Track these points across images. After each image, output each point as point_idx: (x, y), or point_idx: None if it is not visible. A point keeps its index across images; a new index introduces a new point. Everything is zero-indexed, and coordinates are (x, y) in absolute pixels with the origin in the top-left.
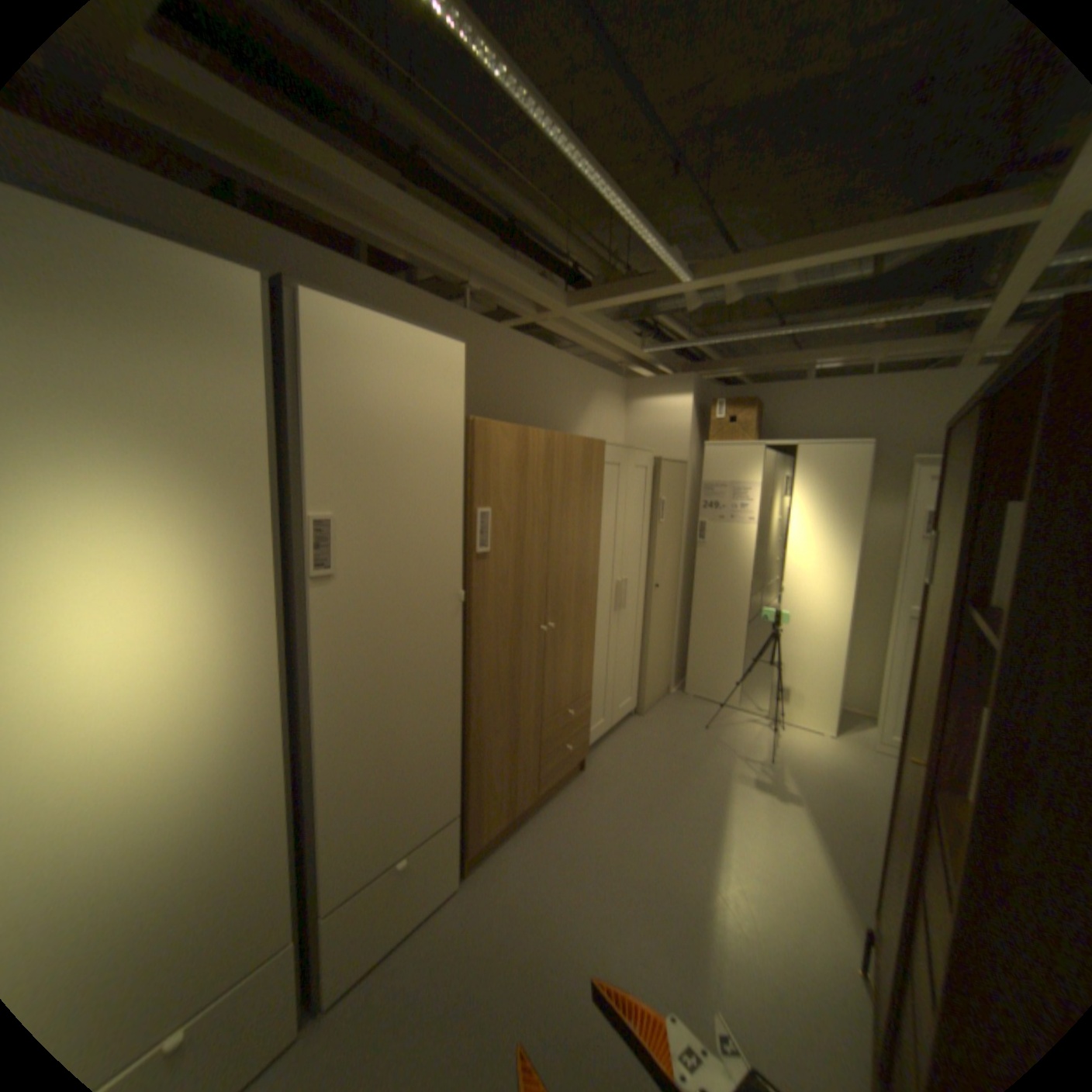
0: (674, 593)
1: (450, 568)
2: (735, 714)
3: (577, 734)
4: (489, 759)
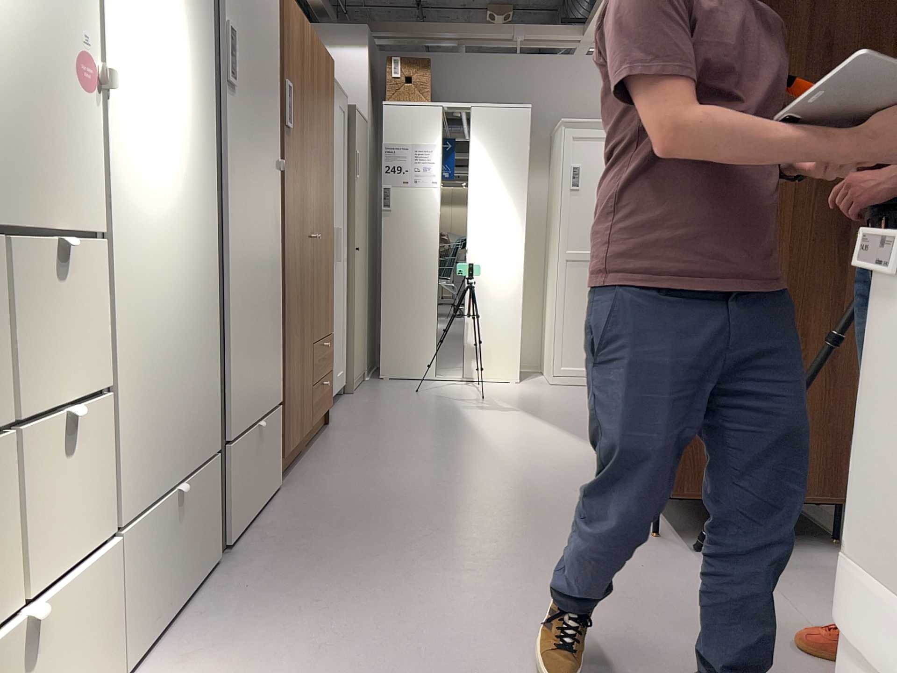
0: (365, 263)
1: (274, 129)
2: (433, 382)
3: (327, 373)
4: (291, 355)
